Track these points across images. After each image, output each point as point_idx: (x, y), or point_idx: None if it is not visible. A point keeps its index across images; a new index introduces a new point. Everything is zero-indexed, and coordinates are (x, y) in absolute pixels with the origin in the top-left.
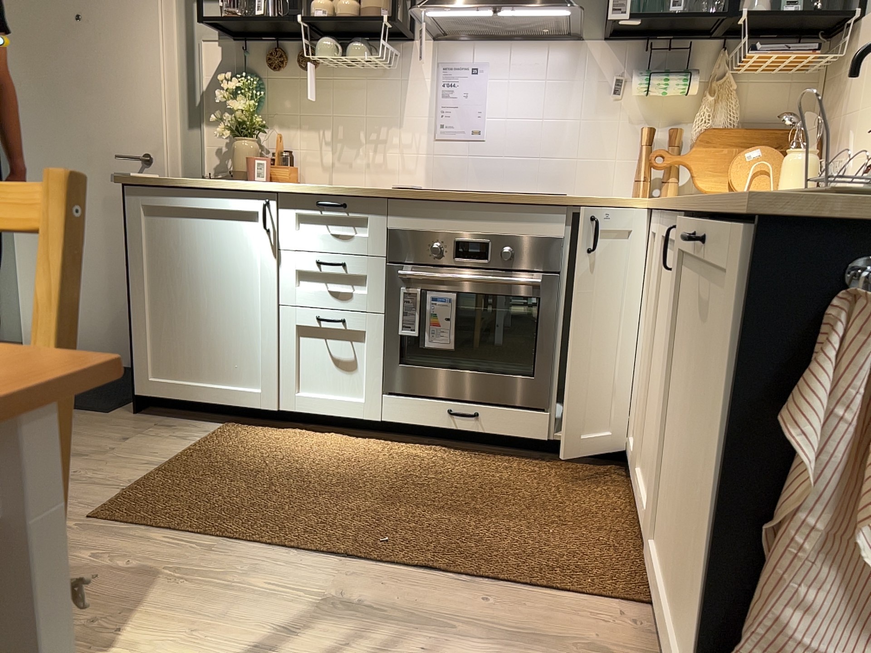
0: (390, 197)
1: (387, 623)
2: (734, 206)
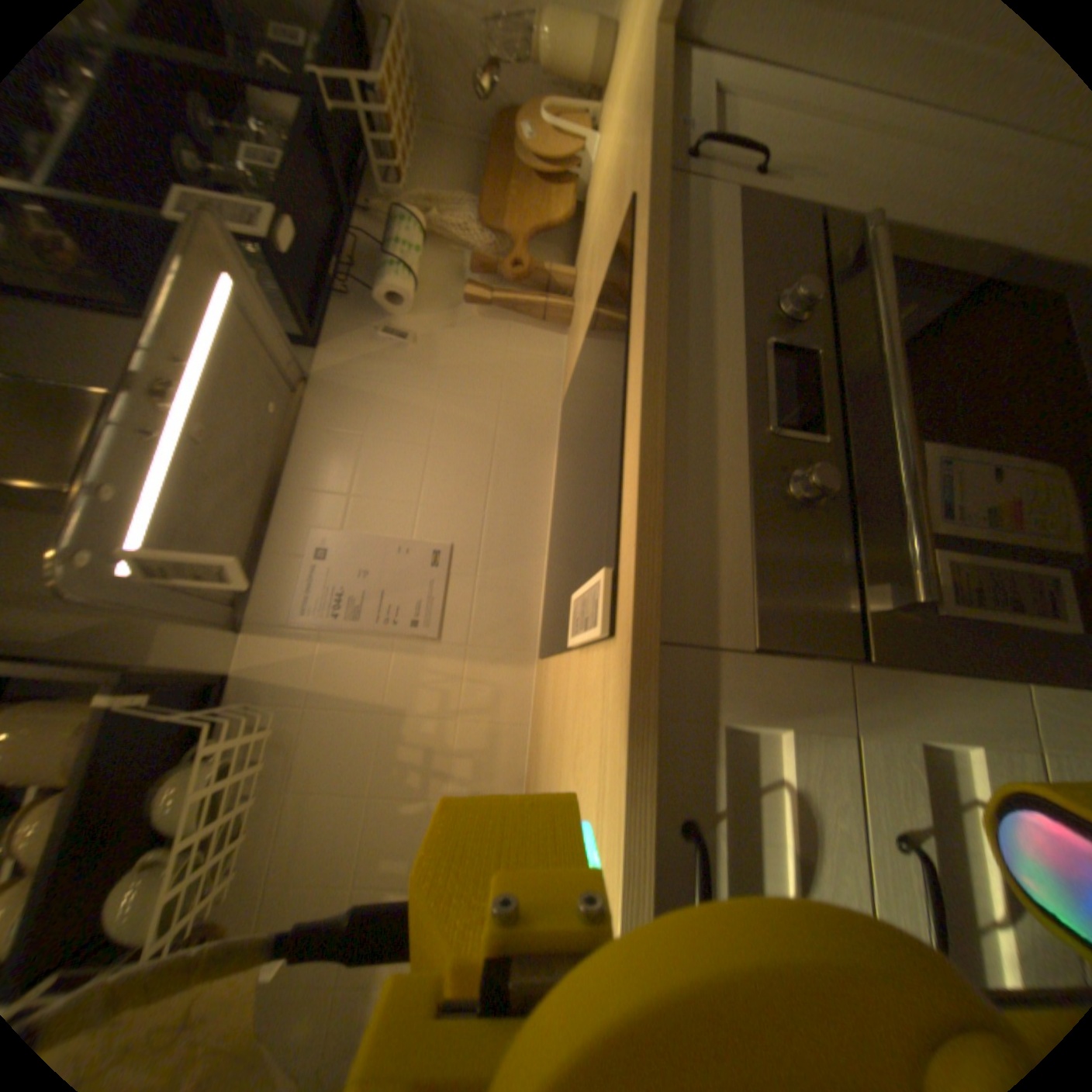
0: (667, 628)
1: None
2: None
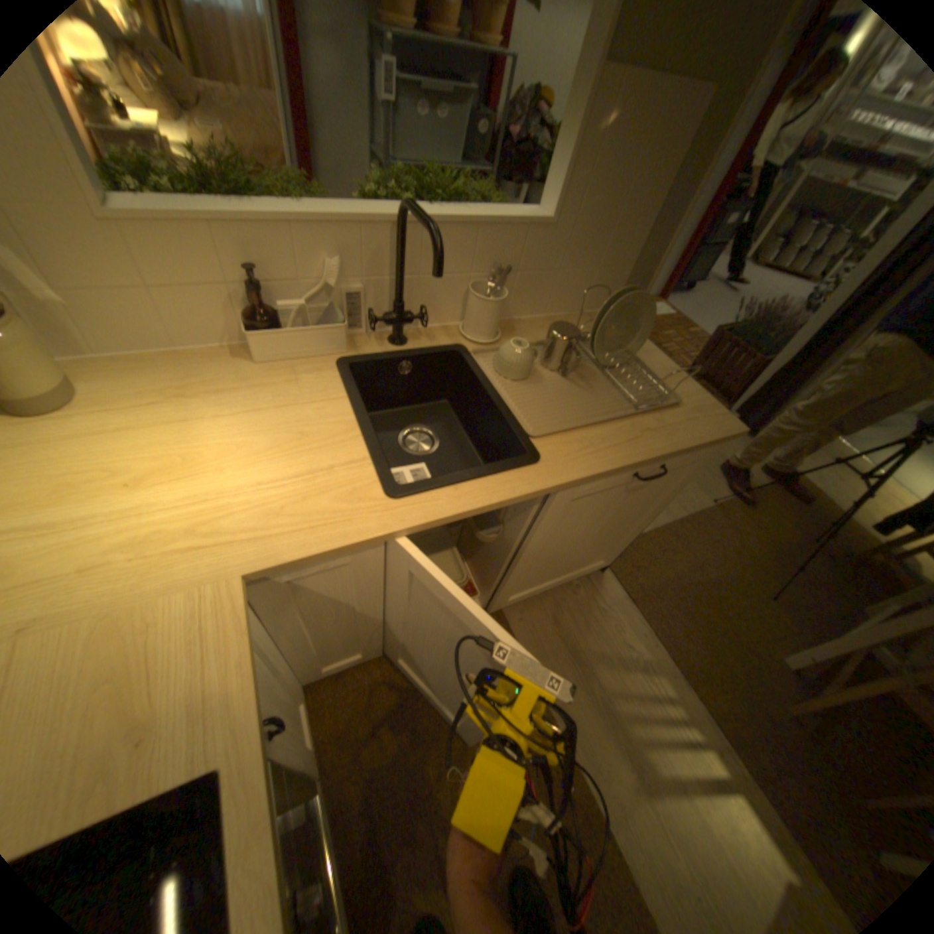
0: None
1: (625, 751)
2: (701, 445)
